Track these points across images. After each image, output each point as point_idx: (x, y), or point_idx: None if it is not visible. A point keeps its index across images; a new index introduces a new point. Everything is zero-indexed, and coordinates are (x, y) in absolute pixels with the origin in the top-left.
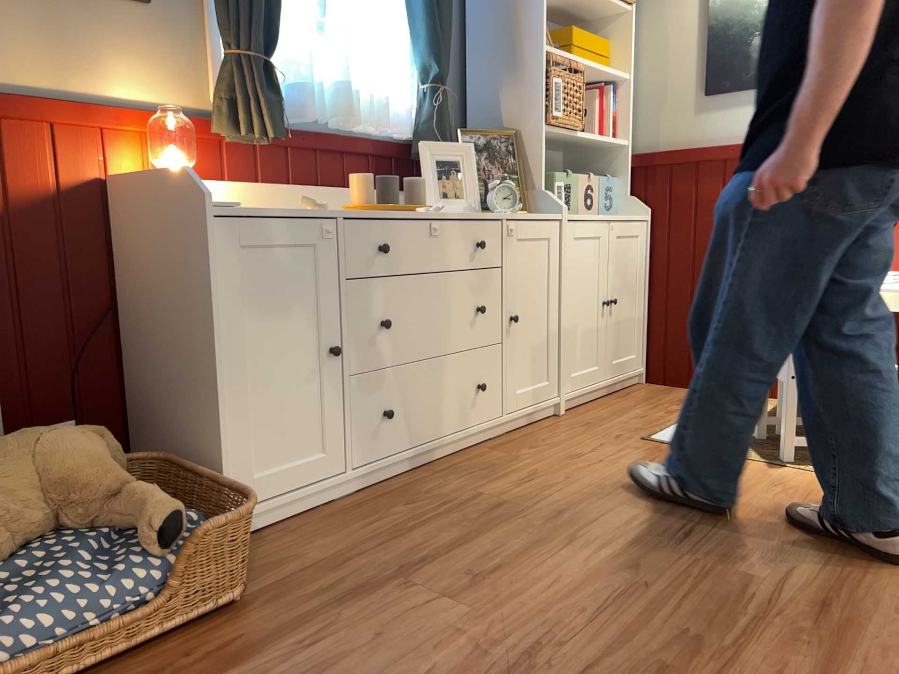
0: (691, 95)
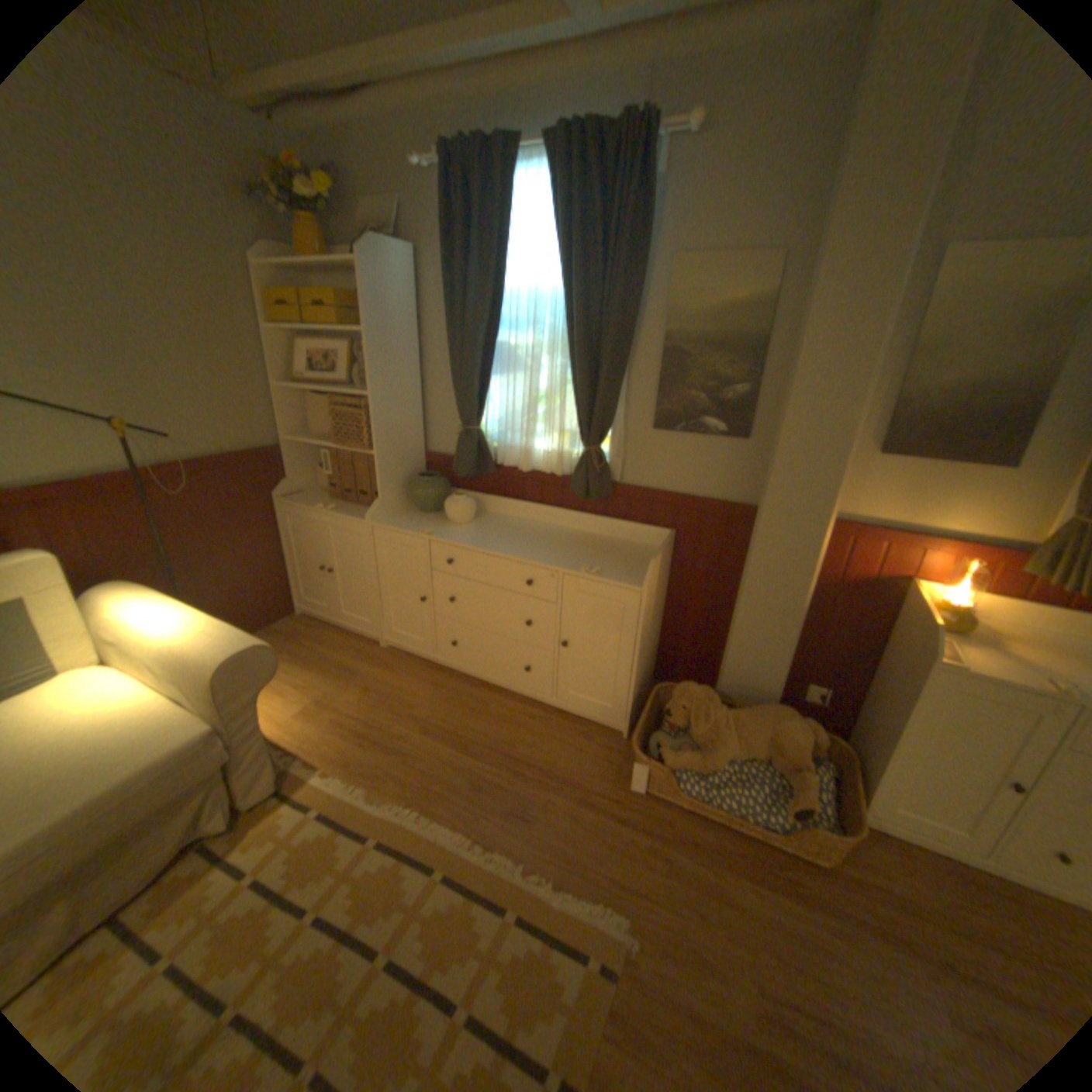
0: None
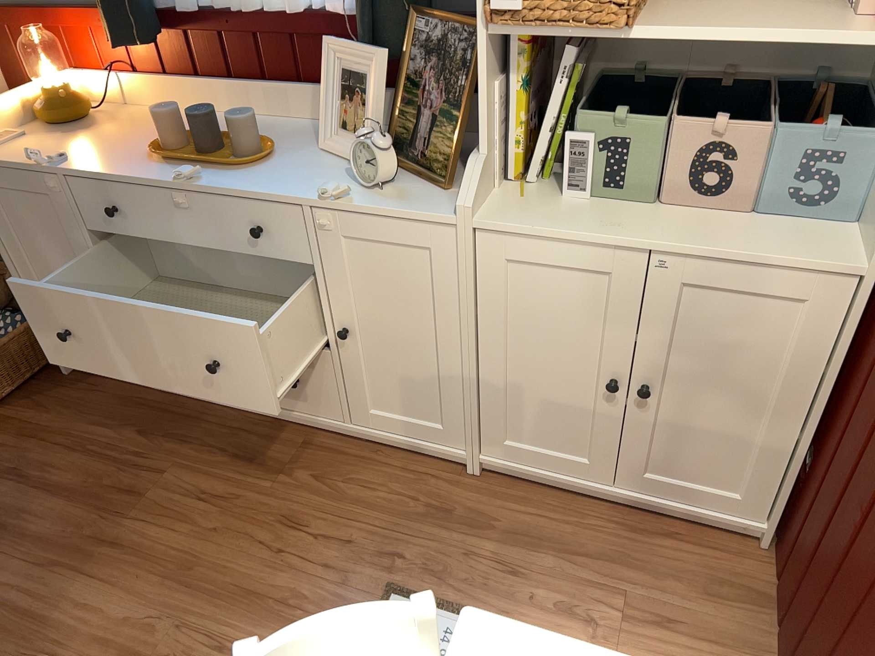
0: None
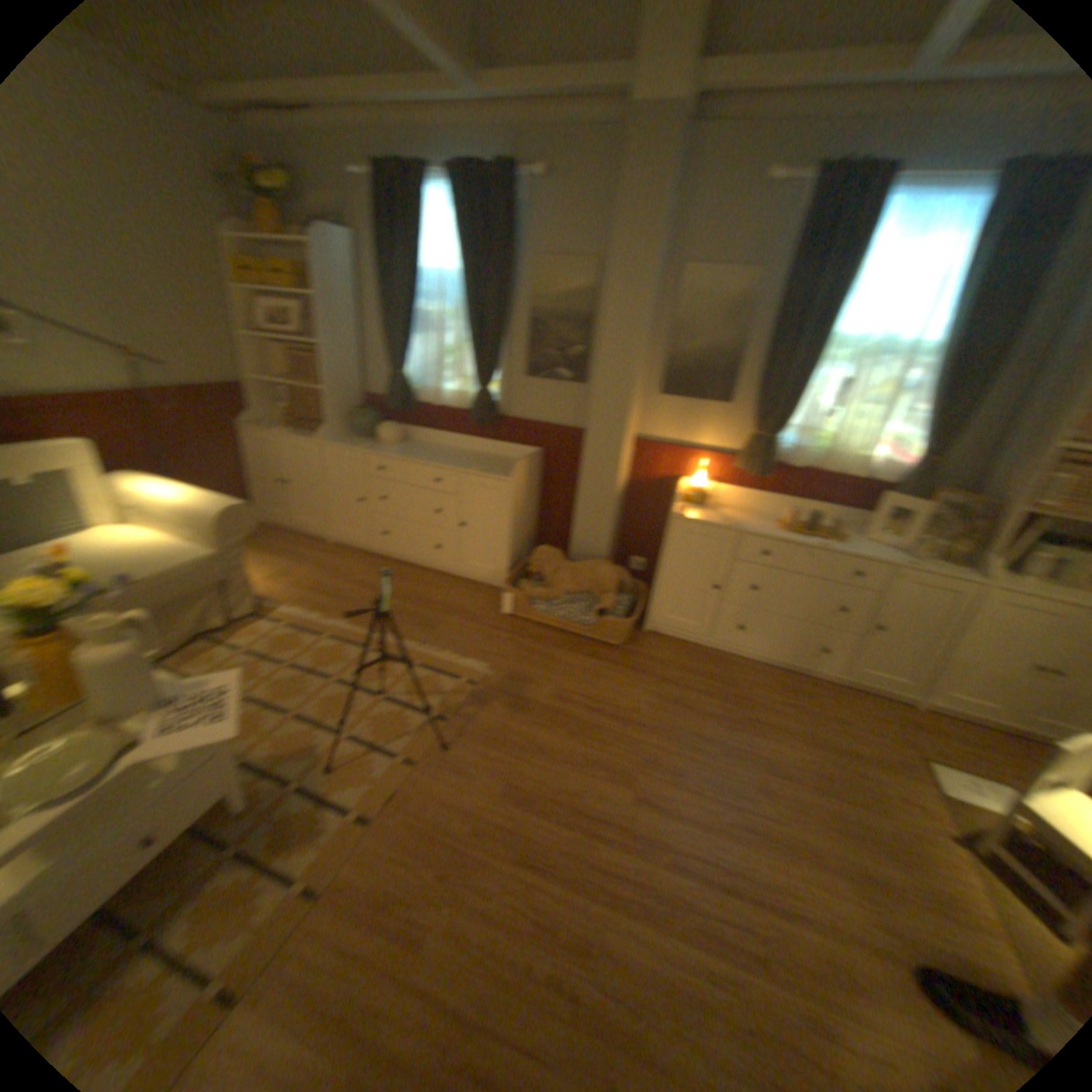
0: None
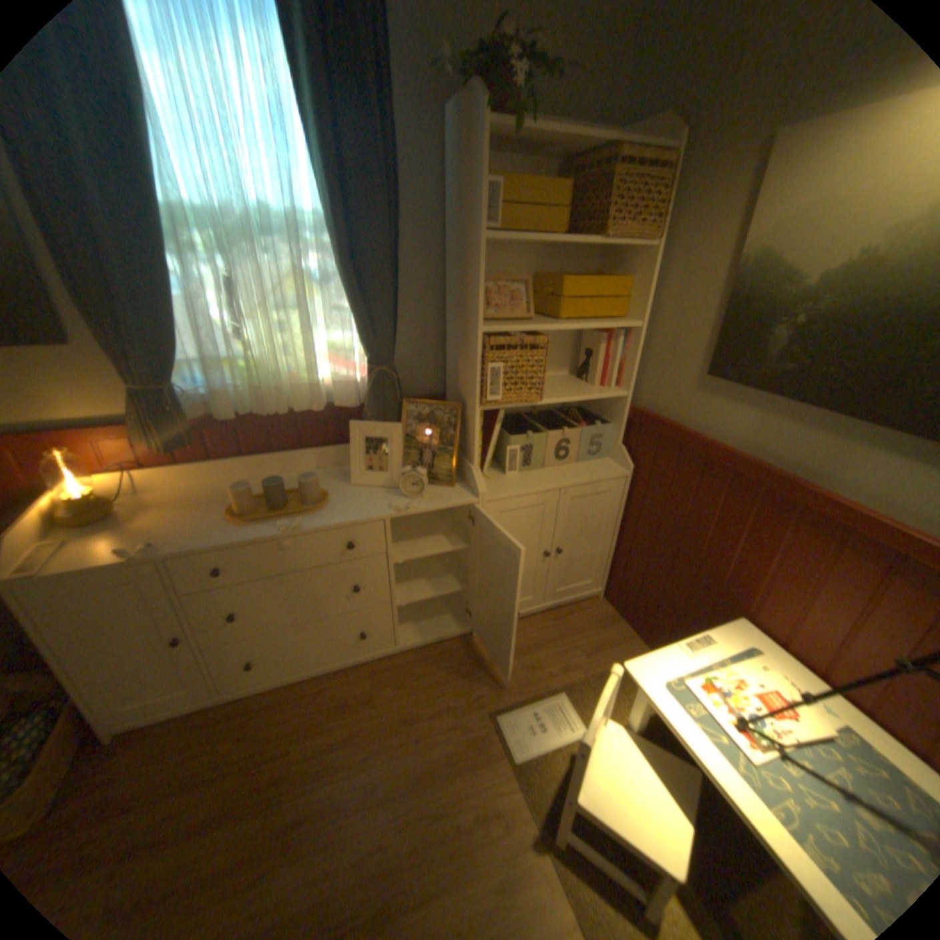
0: (698, 364)
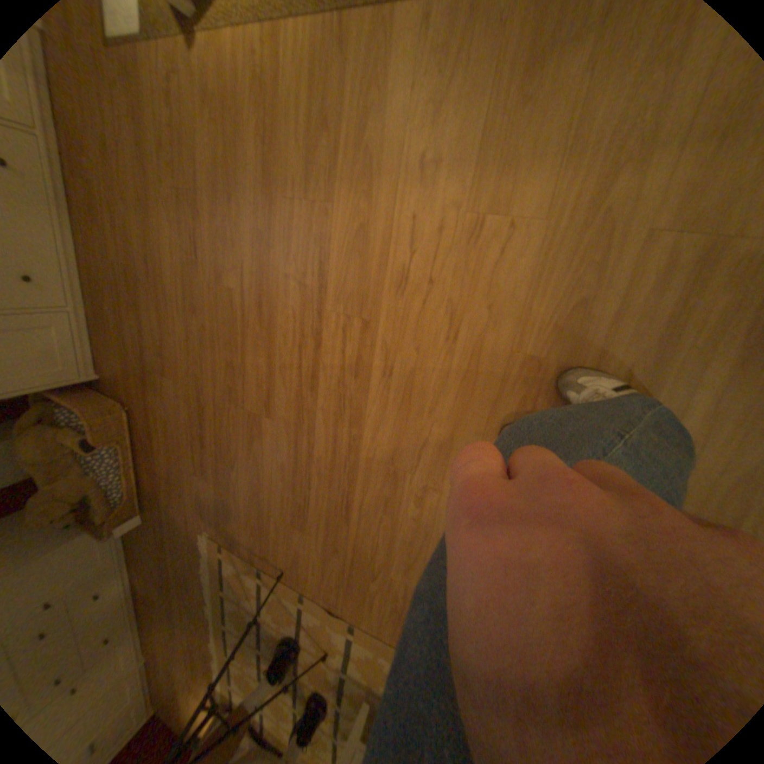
0: None
